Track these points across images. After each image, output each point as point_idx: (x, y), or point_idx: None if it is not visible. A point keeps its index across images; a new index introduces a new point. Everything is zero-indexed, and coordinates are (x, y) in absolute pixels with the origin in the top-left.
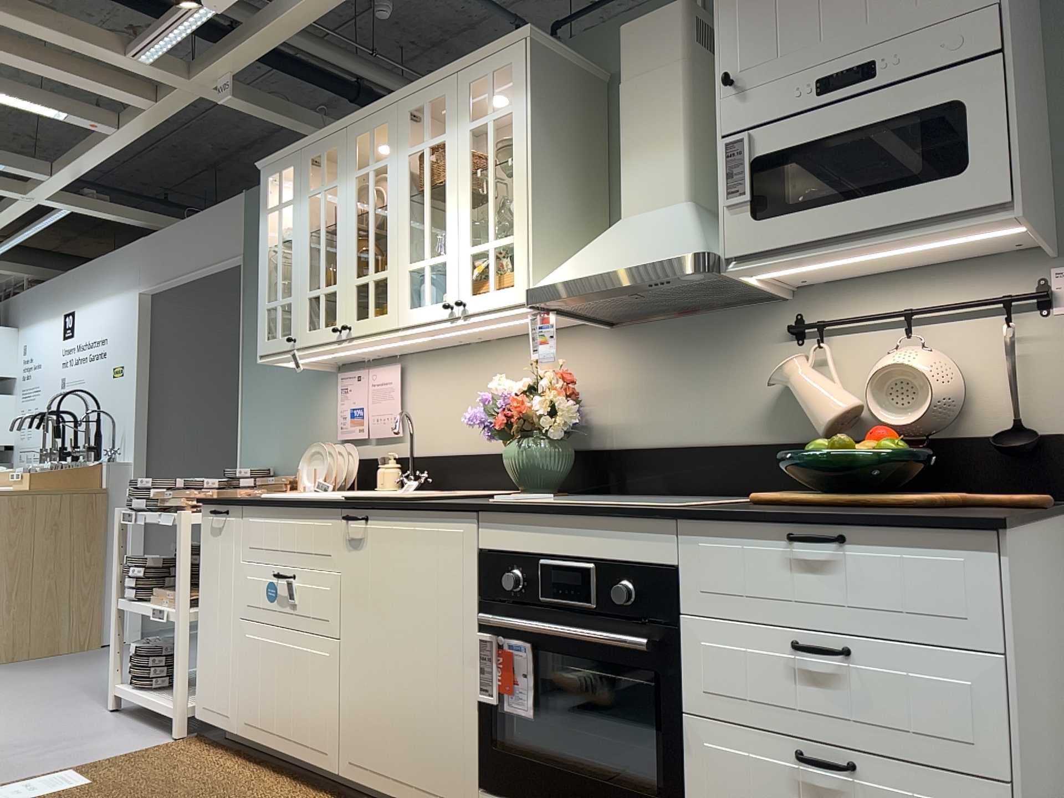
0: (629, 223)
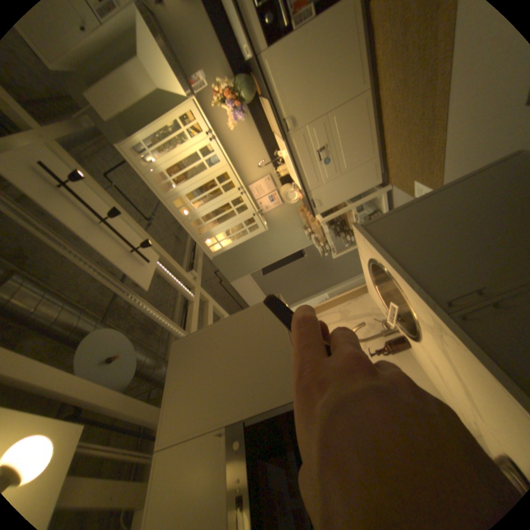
0: (155, 76)
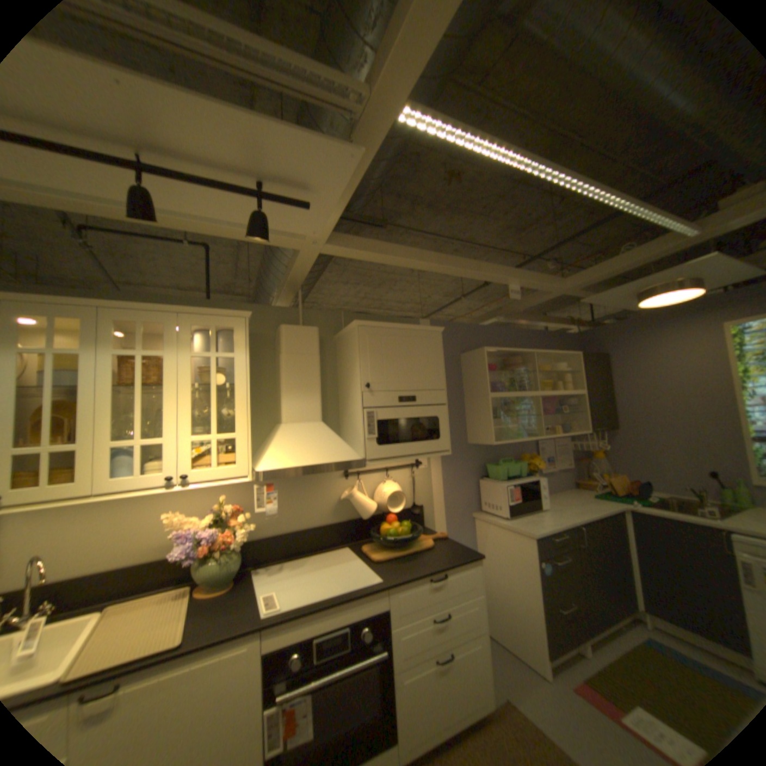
0: (295, 429)
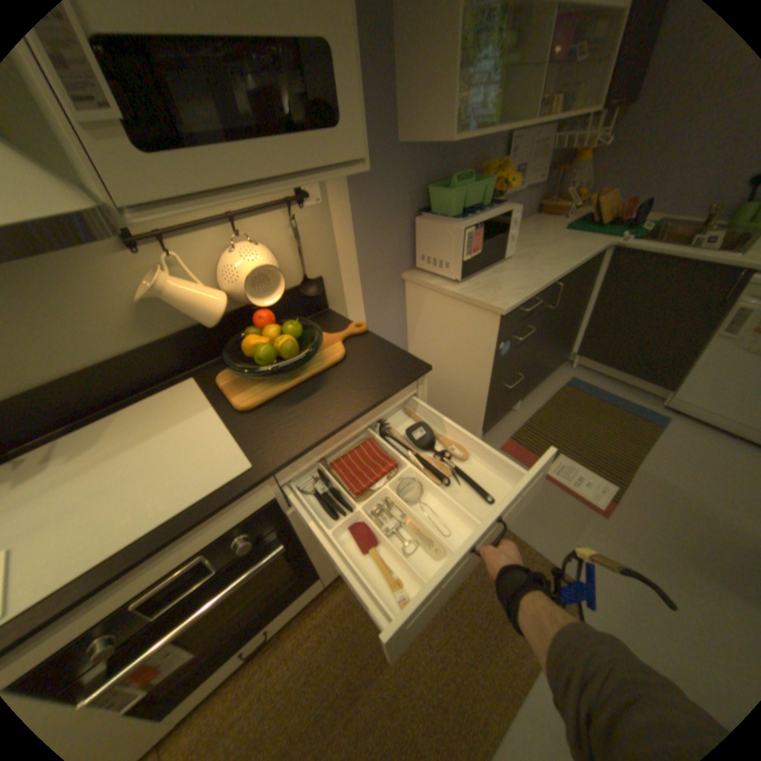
0: None
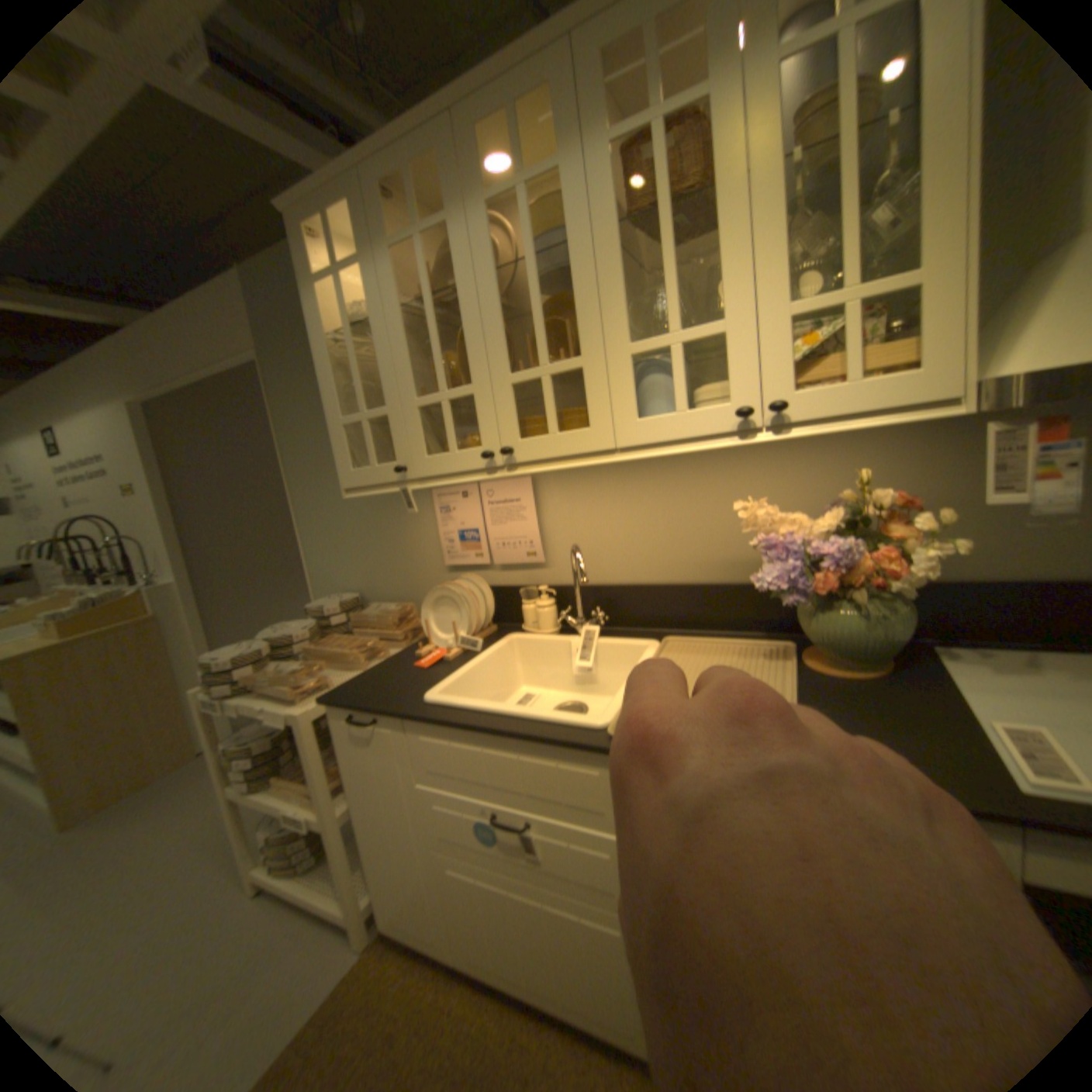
0: None
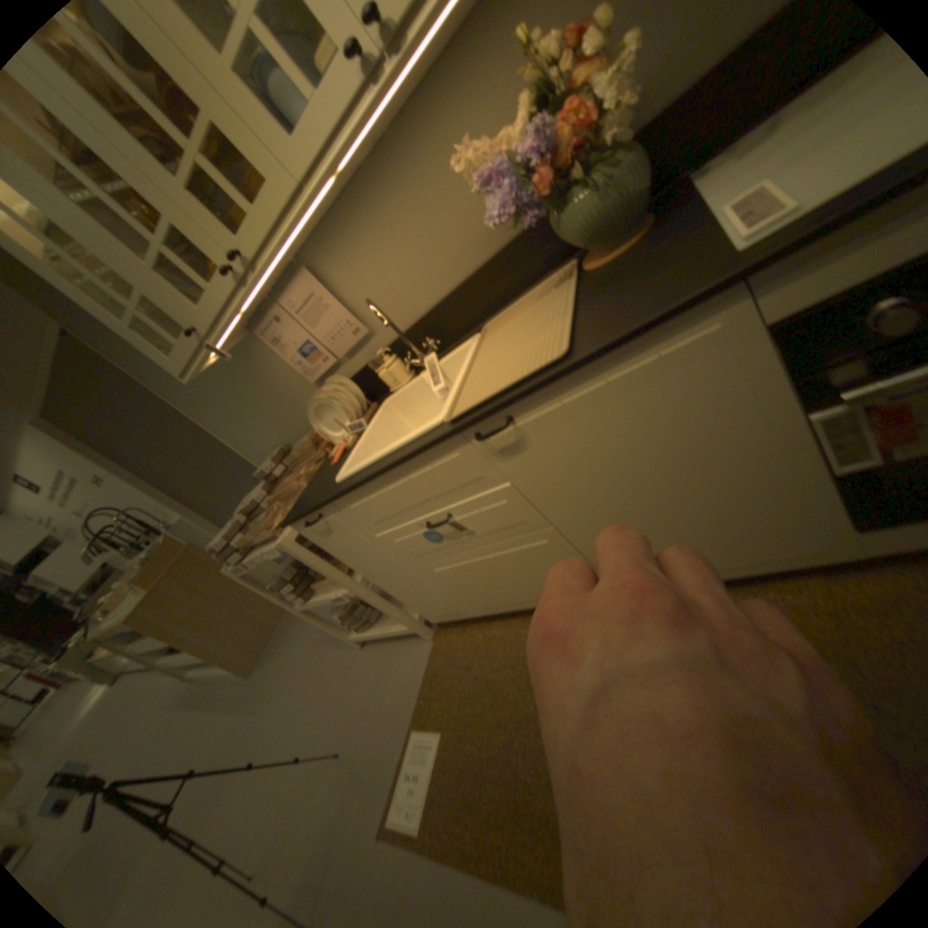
0: None
